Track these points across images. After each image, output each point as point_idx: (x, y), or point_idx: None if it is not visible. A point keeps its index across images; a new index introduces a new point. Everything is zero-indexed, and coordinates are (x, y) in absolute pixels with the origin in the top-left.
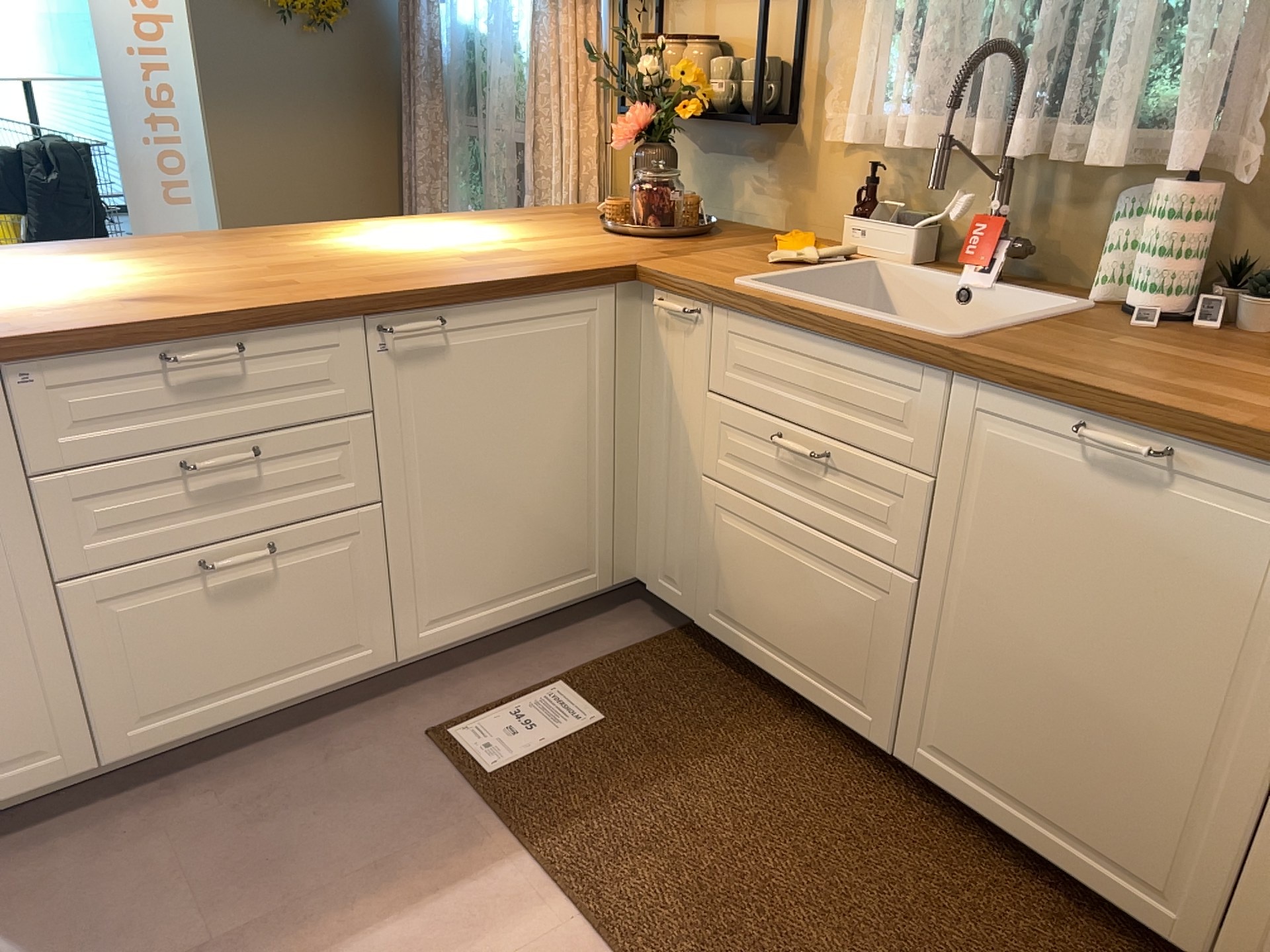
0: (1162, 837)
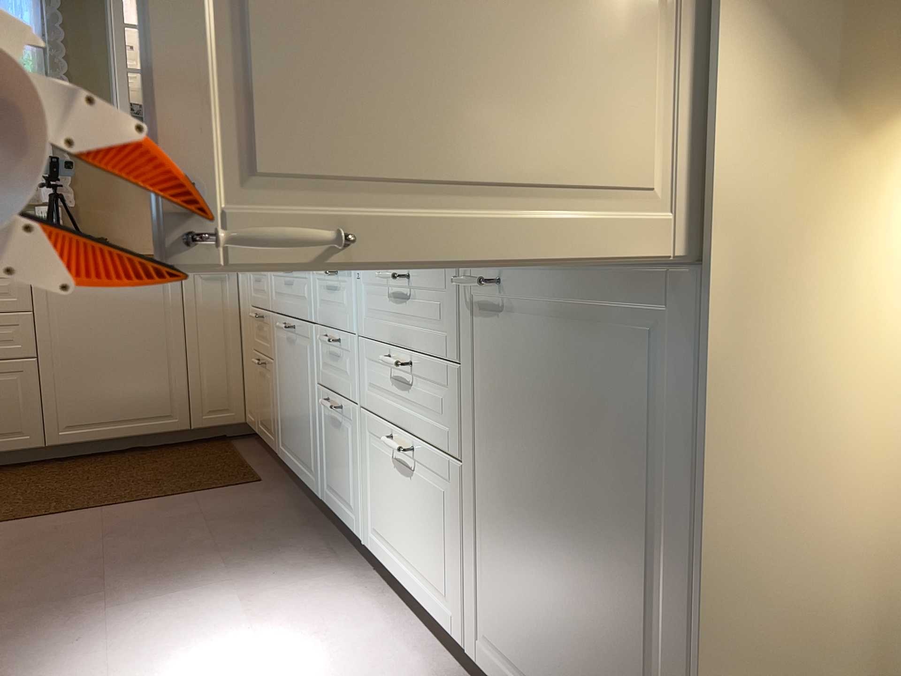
0: (163, 395)
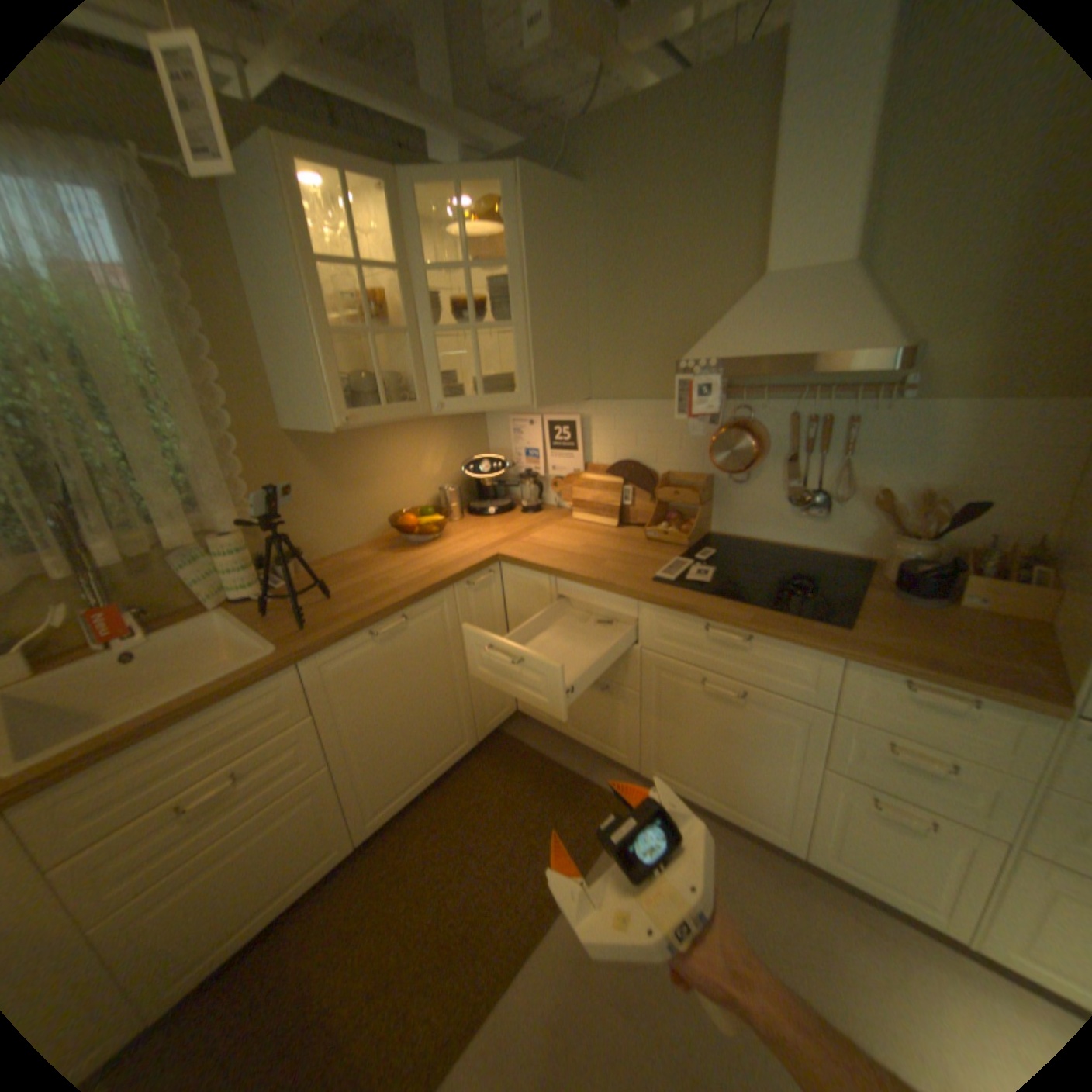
0: (455, 728)
